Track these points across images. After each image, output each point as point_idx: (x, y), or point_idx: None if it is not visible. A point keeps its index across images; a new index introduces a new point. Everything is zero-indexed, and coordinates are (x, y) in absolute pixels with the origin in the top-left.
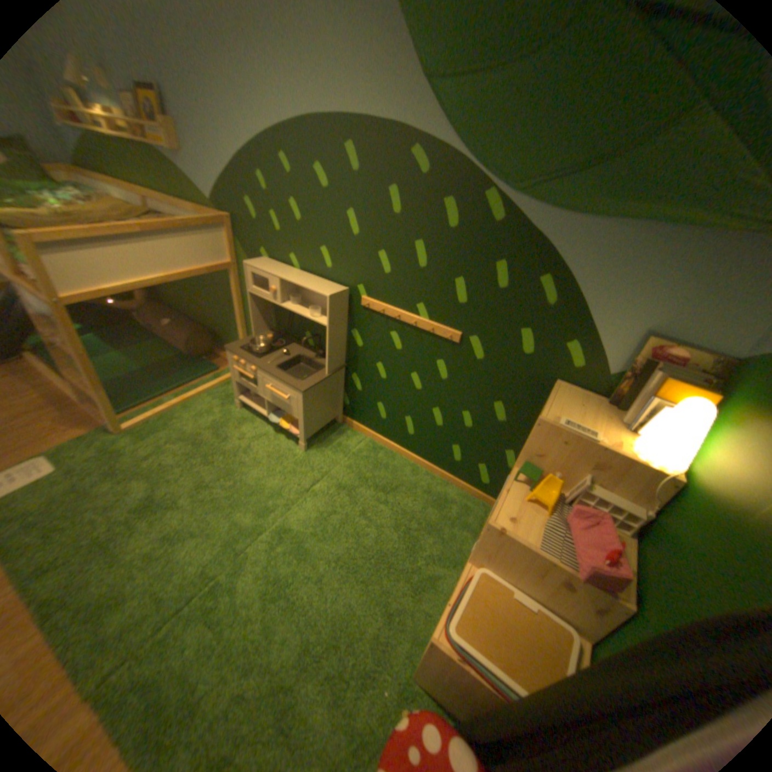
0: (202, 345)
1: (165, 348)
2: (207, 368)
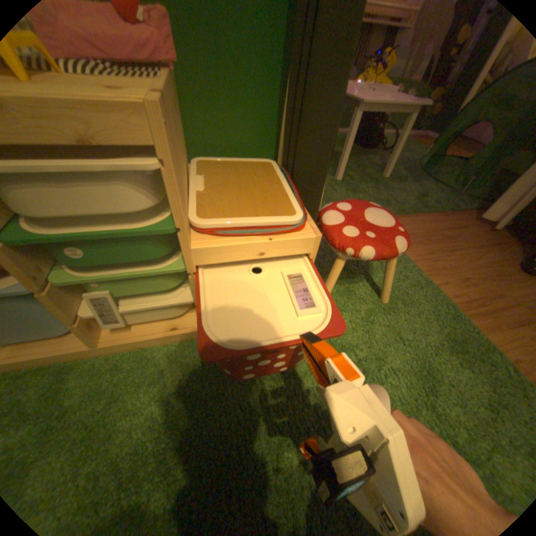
0: None
1: None
2: None
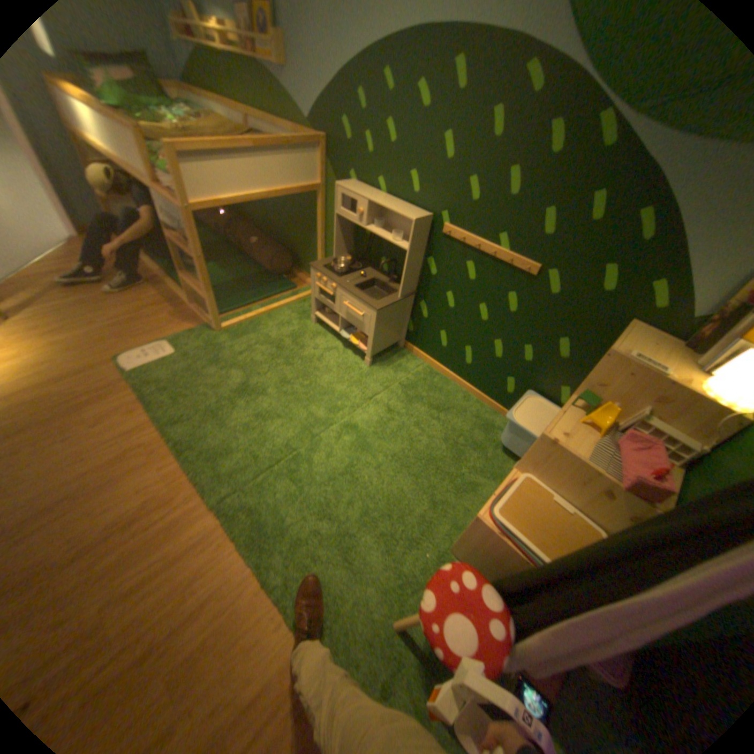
0: (283, 264)
1: (251, 265)
2: (287, 285)
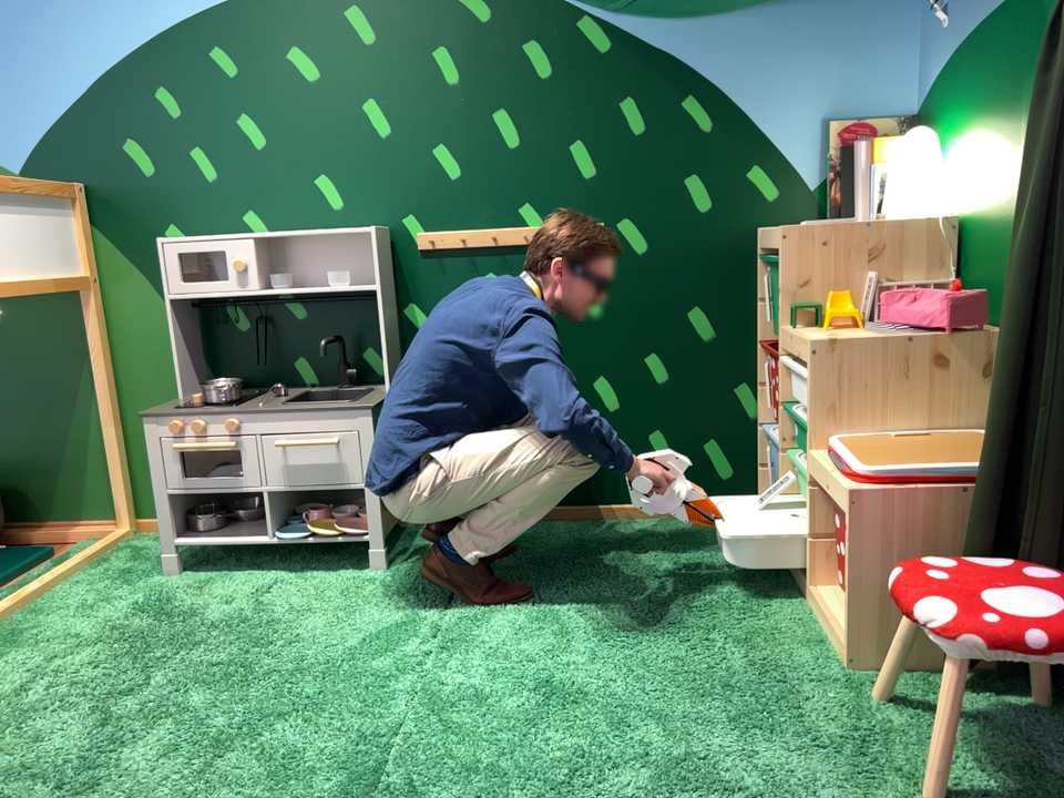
0: None
1: None
2: (21, 556)
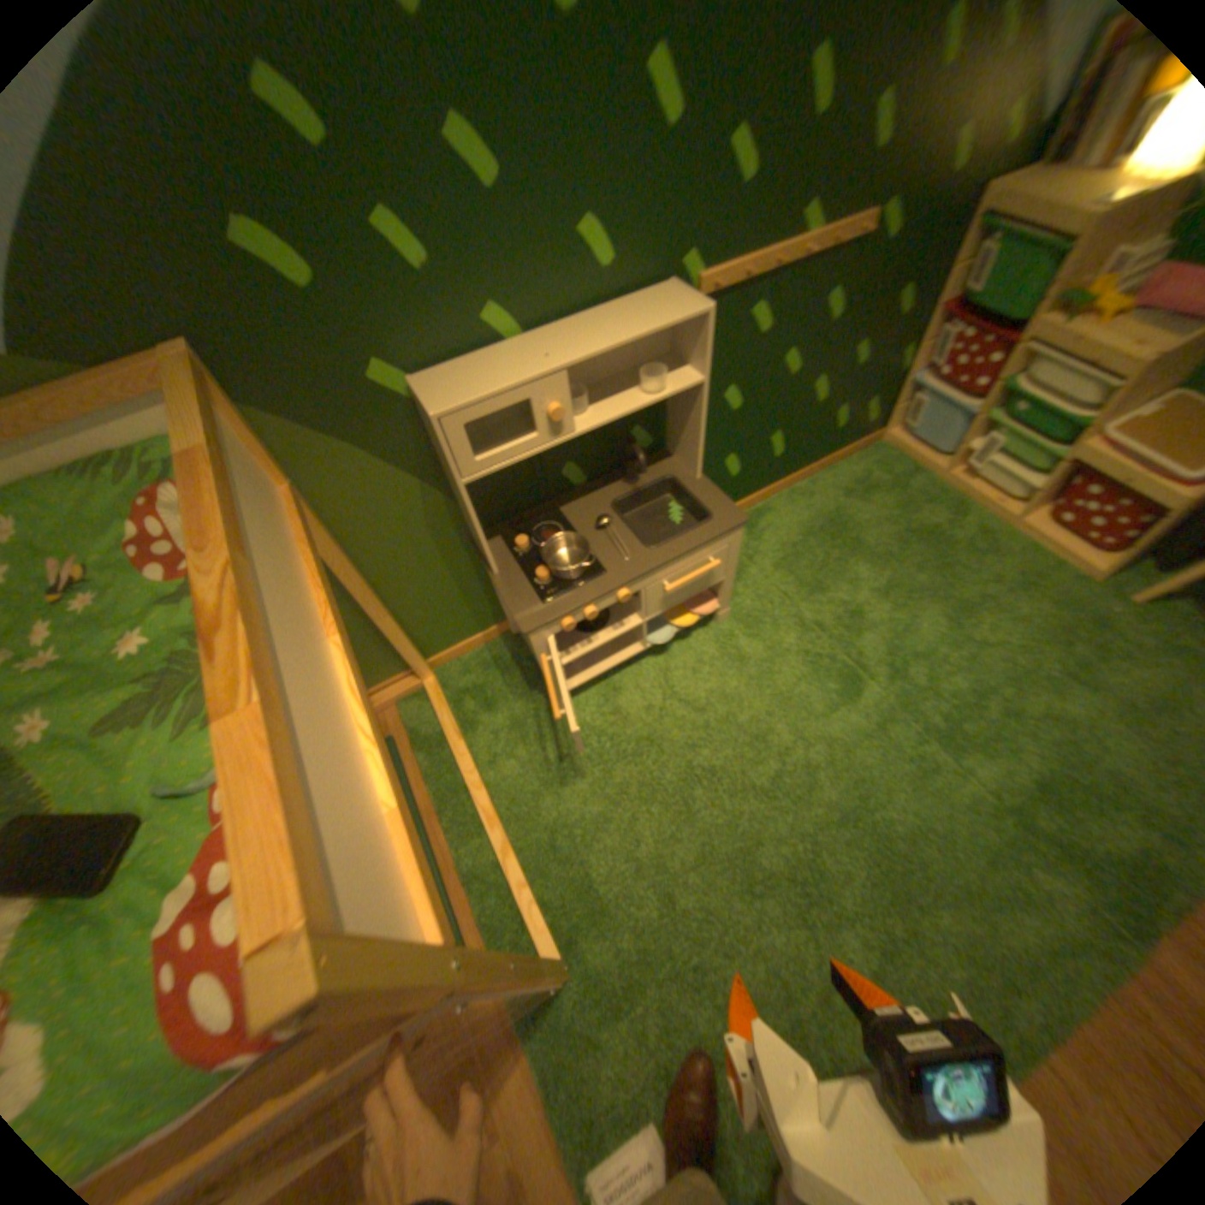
0: None
1: None
2: None
